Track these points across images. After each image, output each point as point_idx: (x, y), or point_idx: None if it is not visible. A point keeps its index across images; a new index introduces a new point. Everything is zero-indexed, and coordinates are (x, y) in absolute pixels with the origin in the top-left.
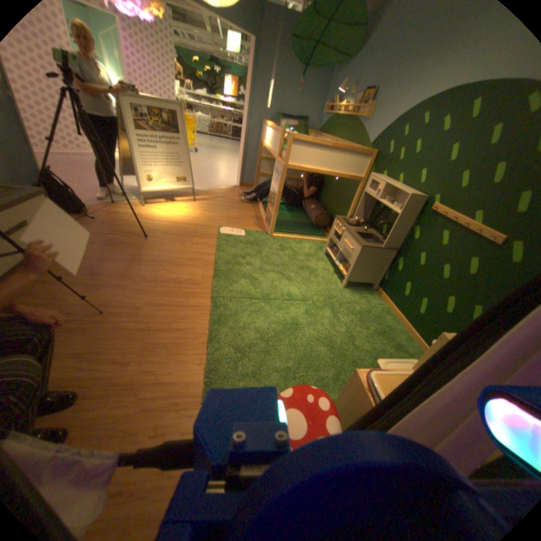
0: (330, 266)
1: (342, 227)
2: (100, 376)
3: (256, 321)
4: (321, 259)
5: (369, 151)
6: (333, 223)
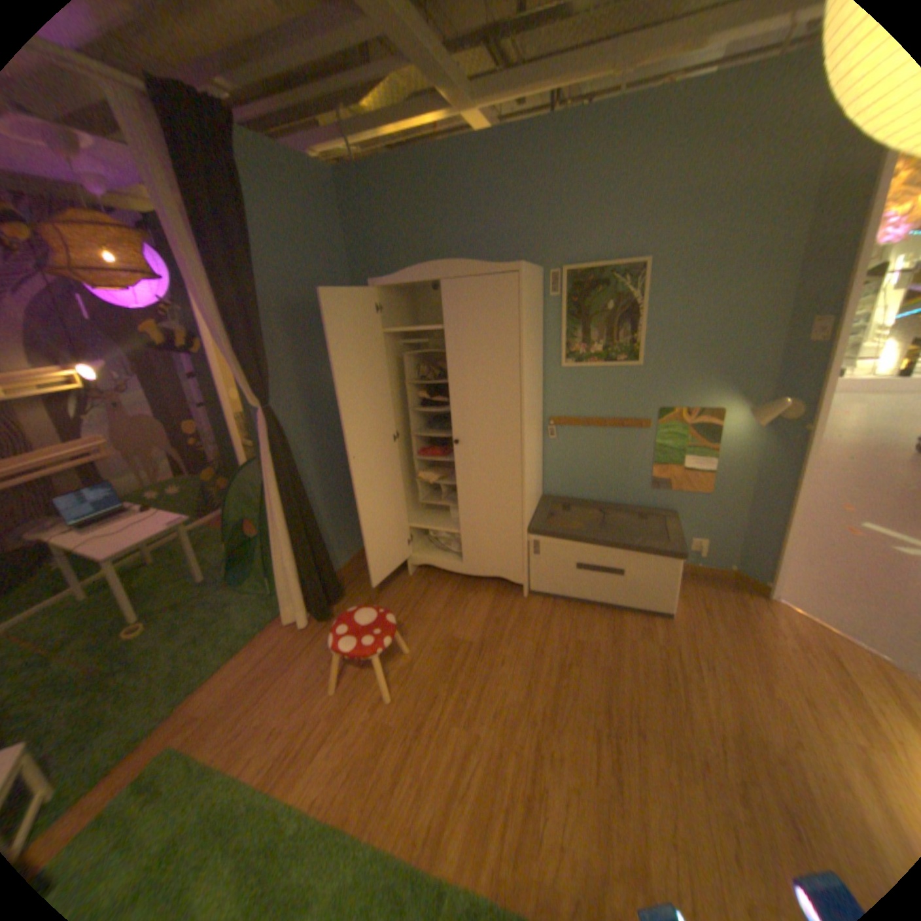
0: None
1: None
2: (372, 686)
3: None
4: None
5: None
6: None
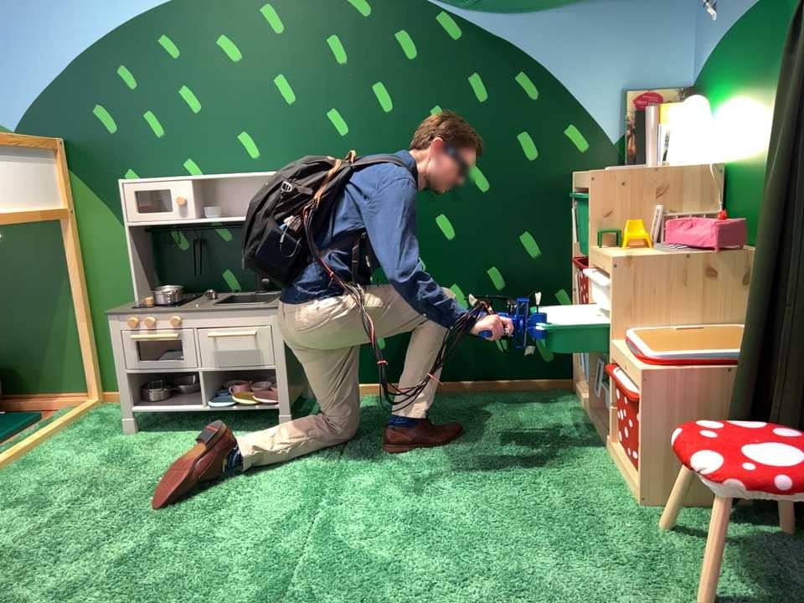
0: (192, 433)
1: (168, 319)
2: None
3: (392, 593)
4: (148, 441)
5: (39, 146)
6: (114, 332)
